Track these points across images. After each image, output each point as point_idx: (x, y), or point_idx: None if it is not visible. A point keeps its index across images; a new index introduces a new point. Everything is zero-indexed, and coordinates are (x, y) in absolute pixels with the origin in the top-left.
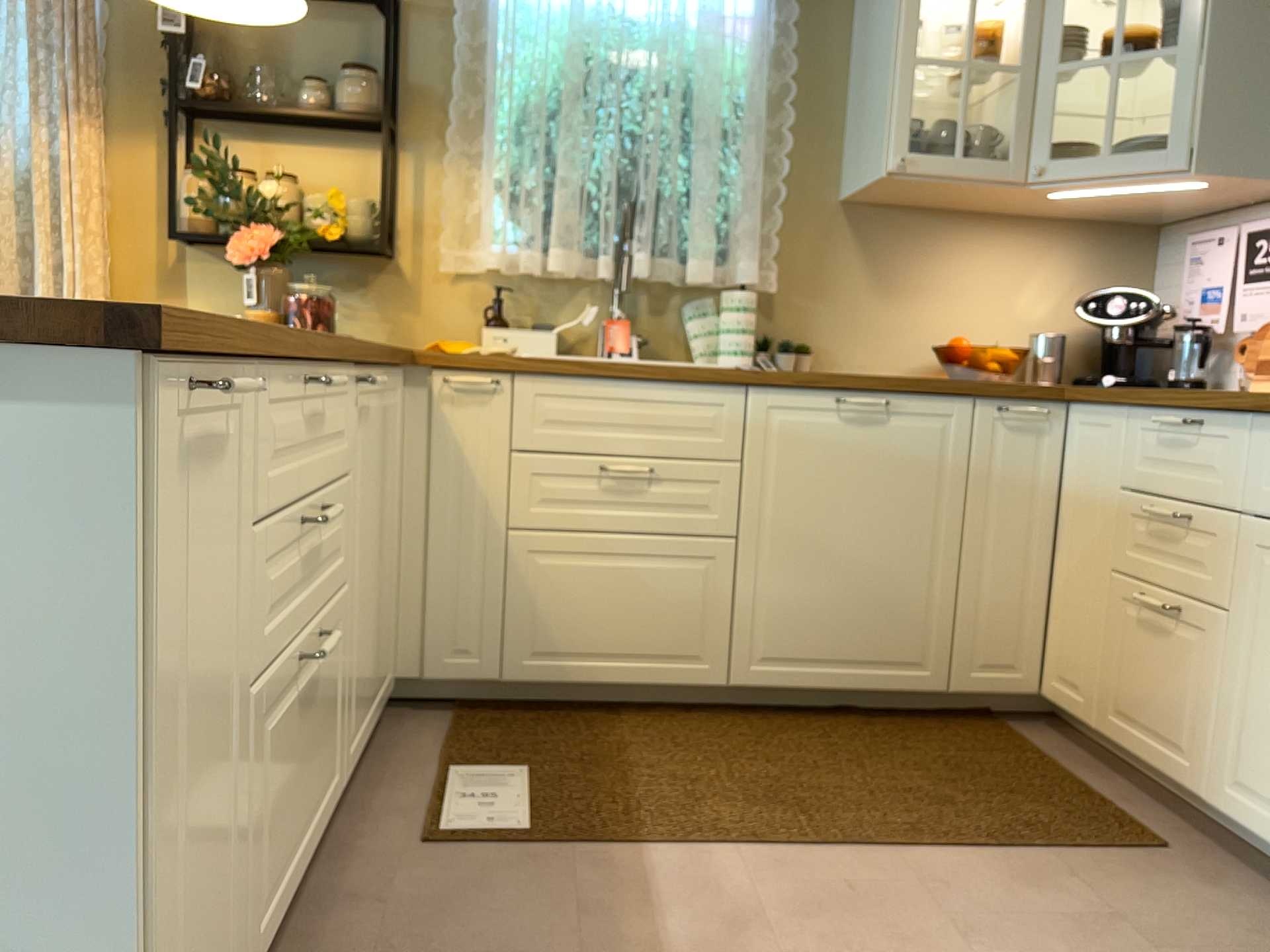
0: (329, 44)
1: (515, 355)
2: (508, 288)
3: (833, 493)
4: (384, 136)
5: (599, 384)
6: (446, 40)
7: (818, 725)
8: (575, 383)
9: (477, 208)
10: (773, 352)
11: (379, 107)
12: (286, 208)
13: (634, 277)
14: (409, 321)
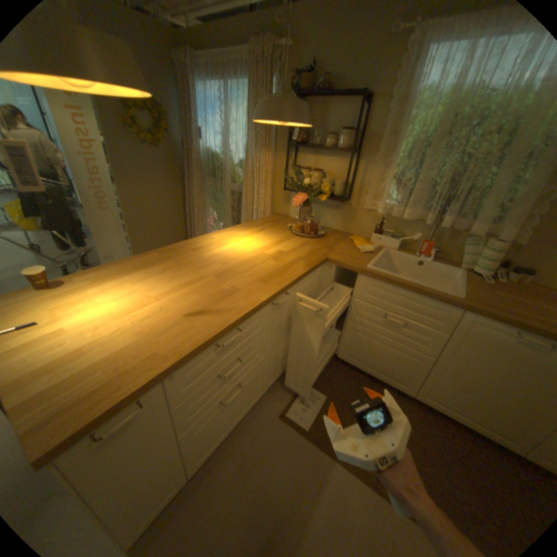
0: (342, 114)
1: (365, 266)
2: (387, 219)
3: (495, 366)
4: (354, 153)
5: (393, 287)
6: (388, 108)
7: (448, 430)
8: (384, 284)
9: (383, 185)
10: (510, 267)
11: (351, 144)
12: (312, 185)
13: (443, 225)
14: (350, 222)
